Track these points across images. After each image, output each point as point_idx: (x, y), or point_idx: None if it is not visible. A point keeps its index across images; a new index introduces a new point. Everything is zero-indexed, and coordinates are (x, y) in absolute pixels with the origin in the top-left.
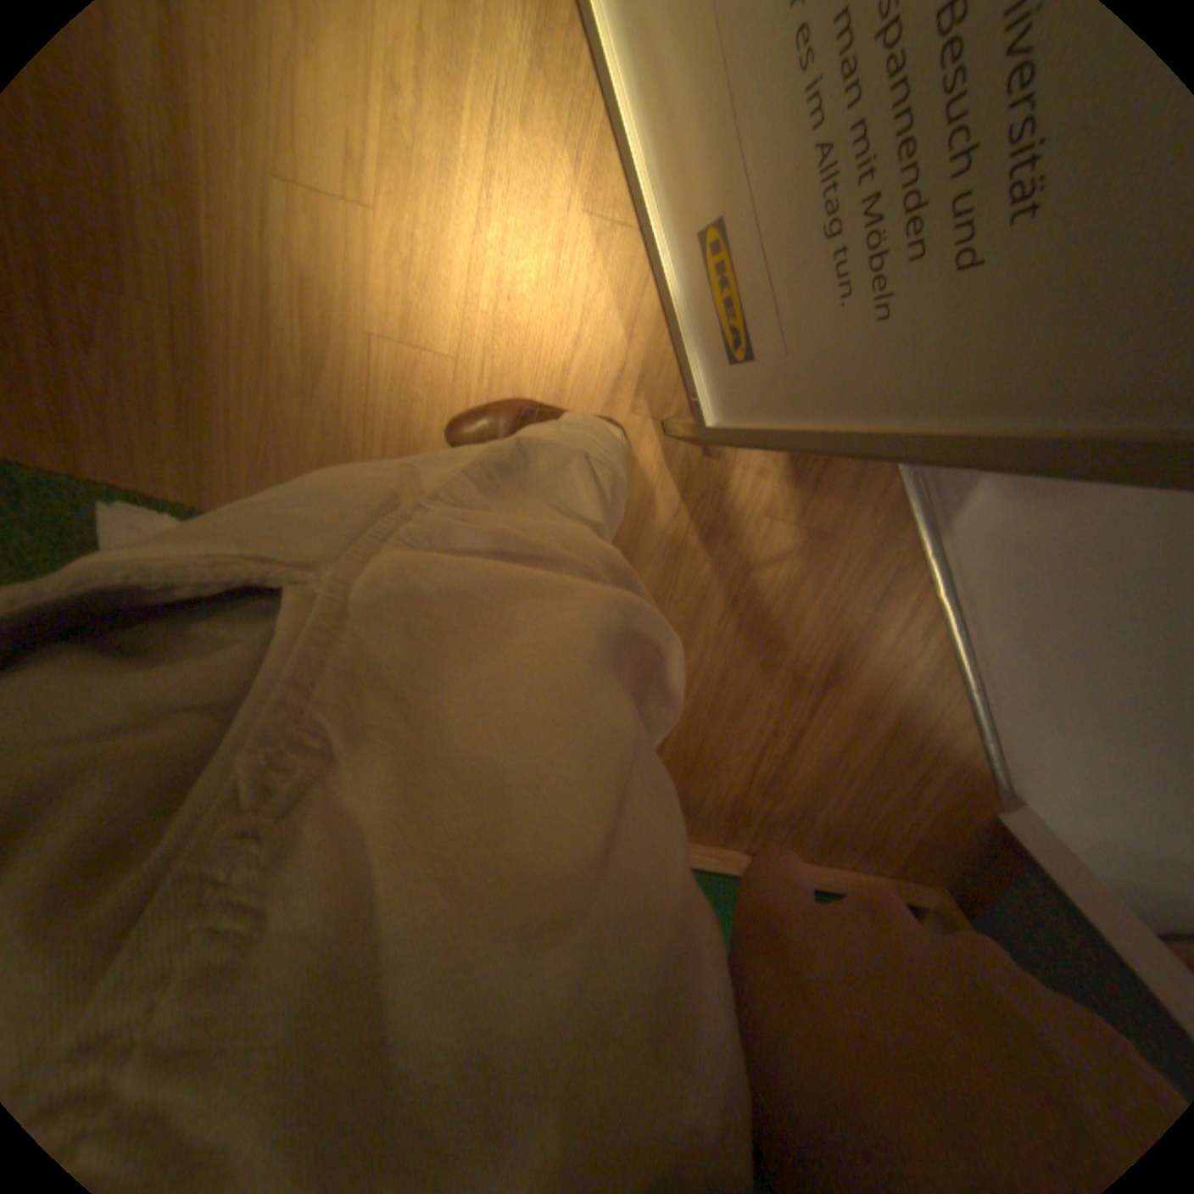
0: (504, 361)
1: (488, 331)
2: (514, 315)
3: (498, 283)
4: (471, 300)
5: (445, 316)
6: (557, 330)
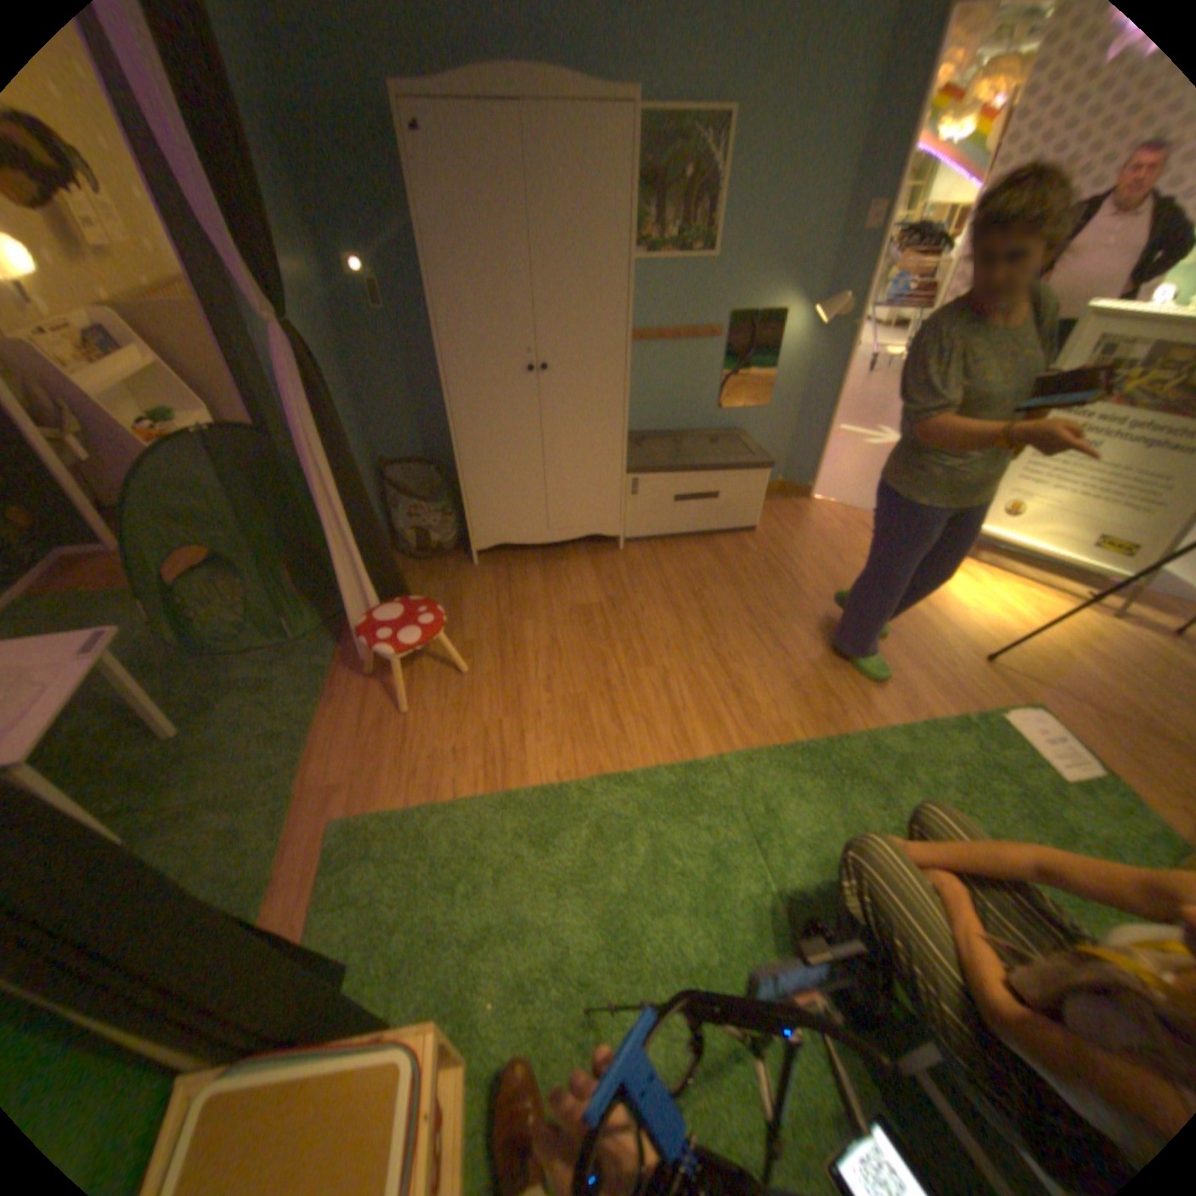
0: (1057, 623)
1: (1044, 618)
2: (1045, 613)
3: (1032, 609)
4: (1032, 614)
5: (1031, 620)
6: (1058, 611)
